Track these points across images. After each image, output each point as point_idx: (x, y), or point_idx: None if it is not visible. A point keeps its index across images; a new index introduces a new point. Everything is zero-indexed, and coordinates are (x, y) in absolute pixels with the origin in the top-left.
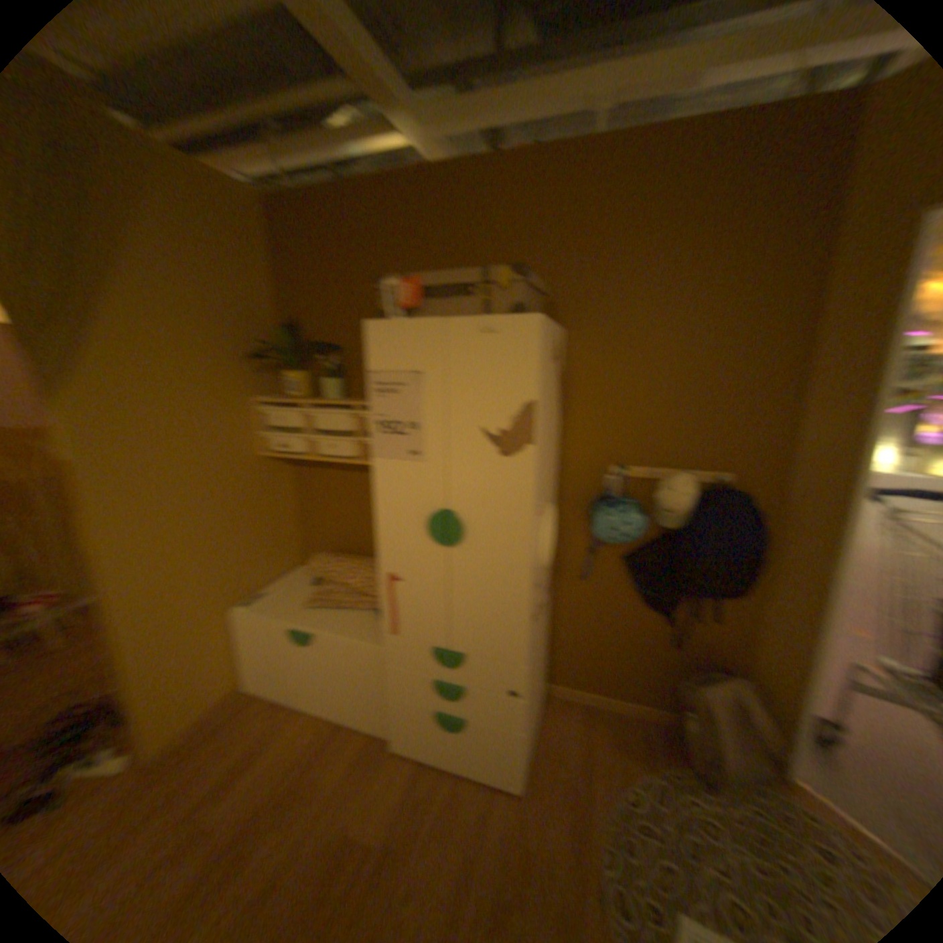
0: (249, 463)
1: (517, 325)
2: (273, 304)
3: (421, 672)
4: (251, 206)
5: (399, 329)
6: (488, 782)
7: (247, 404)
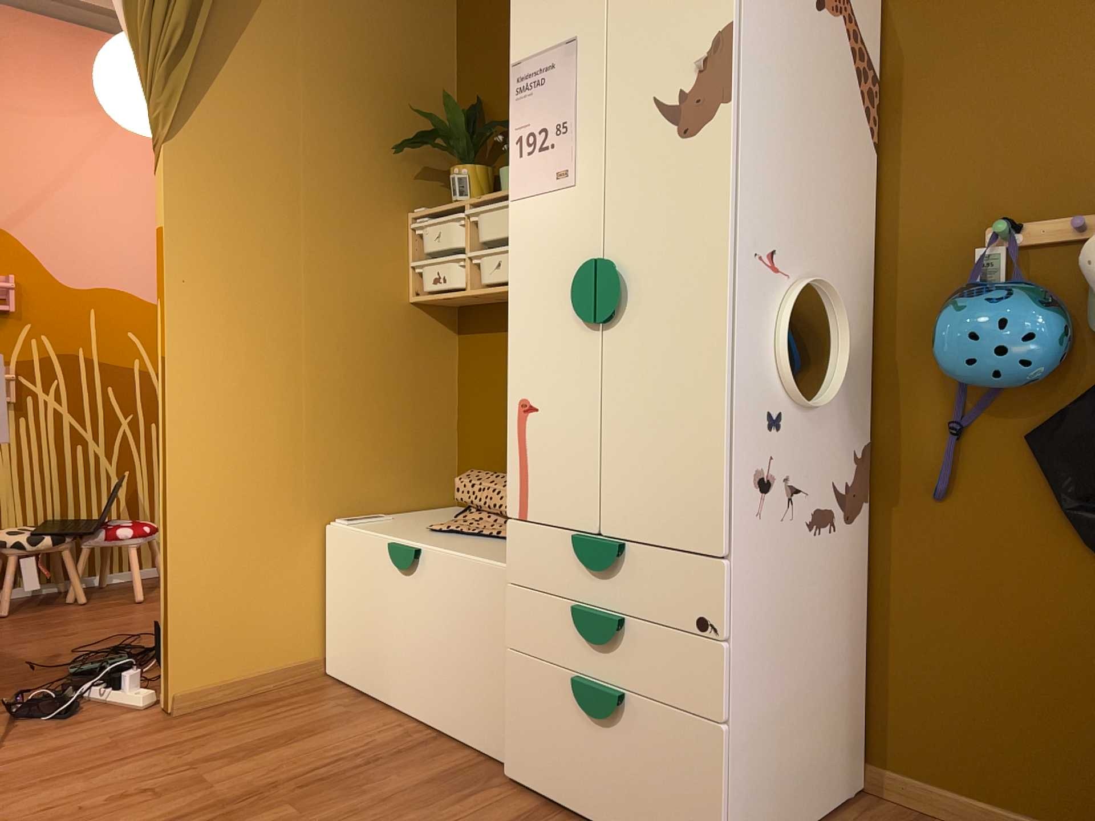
0: (398, 309)
1: None
2: (463, 87)
3: (562, 591)
4: None
5: None
6: None
7: (407, 221)
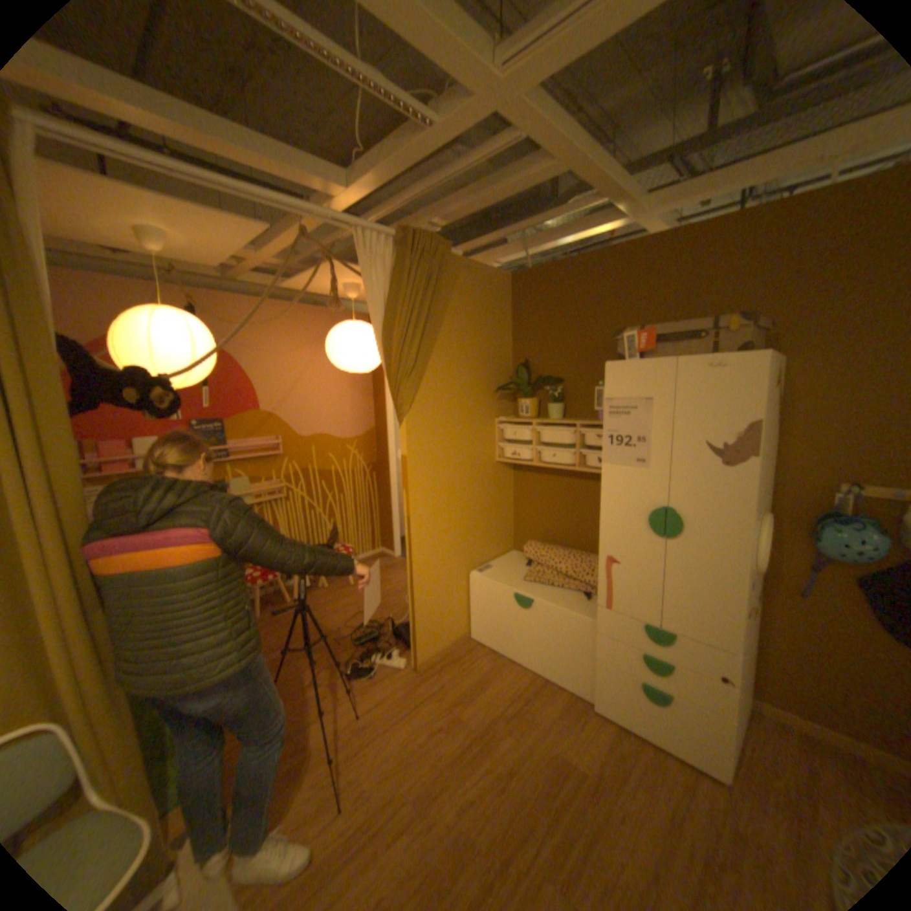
0: (491, 466)
1: (749, 360)
2: (515, 351)
3: (634, 645)
4: (508, 285)
5: (638, 367)
6: (697, 764)
7: (494, 423)
